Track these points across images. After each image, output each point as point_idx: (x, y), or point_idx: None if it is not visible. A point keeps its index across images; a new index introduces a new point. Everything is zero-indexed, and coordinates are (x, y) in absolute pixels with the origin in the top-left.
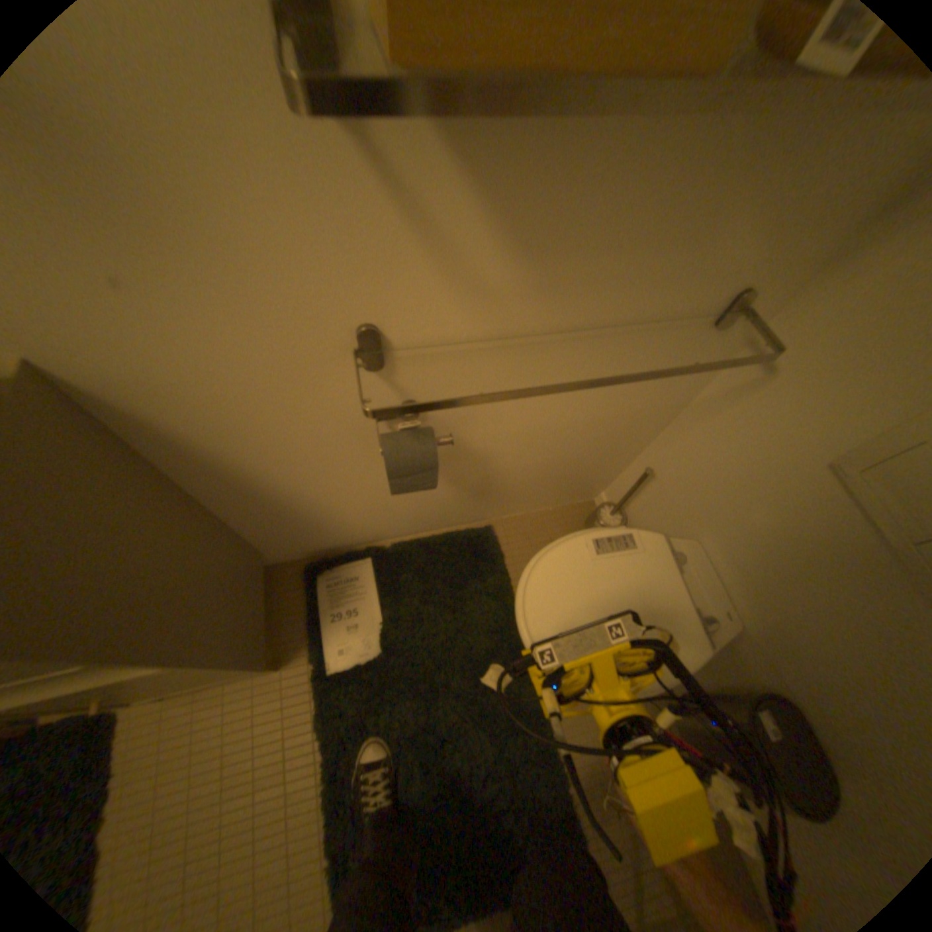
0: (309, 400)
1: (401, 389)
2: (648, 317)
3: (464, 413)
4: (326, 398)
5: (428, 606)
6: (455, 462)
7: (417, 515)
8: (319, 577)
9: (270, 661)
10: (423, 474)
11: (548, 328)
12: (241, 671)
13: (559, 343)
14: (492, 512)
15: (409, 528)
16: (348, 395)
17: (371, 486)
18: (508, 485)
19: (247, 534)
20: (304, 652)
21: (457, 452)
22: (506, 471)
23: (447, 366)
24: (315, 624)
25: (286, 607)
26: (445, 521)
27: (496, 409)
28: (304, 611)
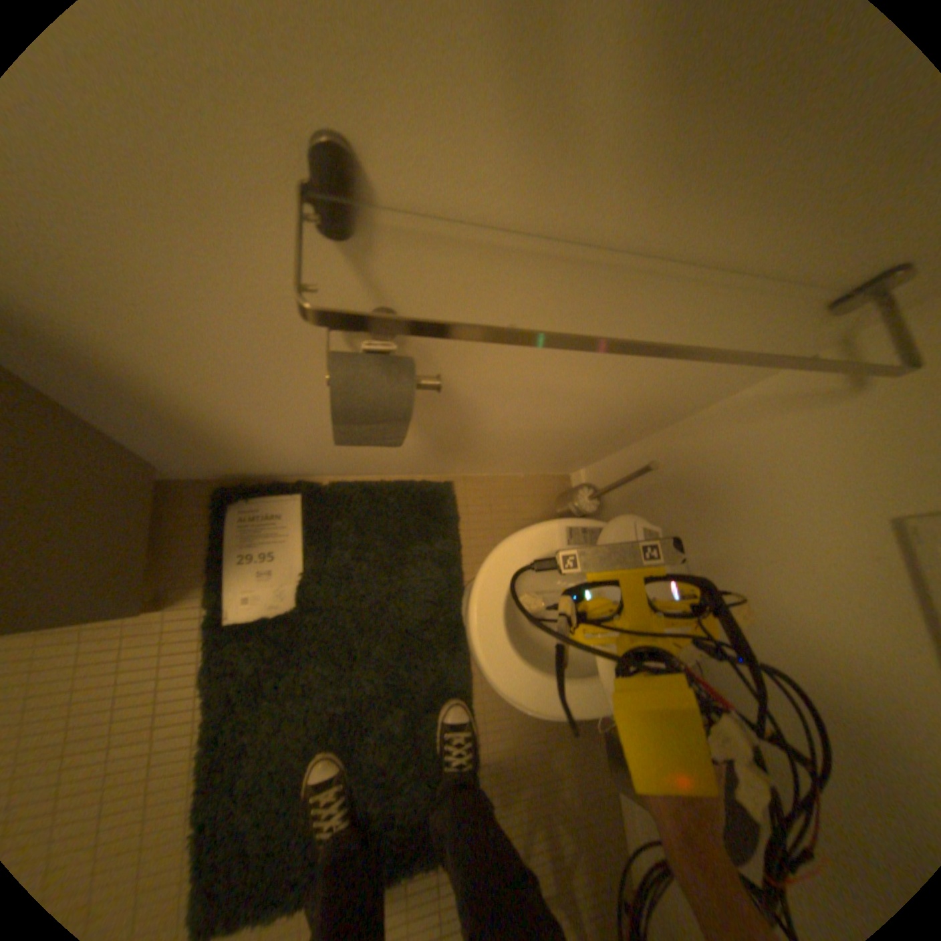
0: (213, 262)
1: (376, 283)
2: (767, 268)
3: (462, 346)
4: (246, 267)
5: (362, 562)
6: (431, 407)
7: (368, 457)
8: (231, 505)
9: (151, 598)
10: (386, 424)
11: (632, 243)
12: (97, 618)
13: (637, 273)
14: (457, 468)
15: (355, 468)
16: (286, 272)
17: (312, 414)
18: (487, 445)
19: (127, 440)
20: (198, 592)
21: (437, 395)
22: (489, 429)
23: (459, 265)
24: (217, 562)
25: (183, 534)
26: (401, 468)
27: (507, 350)
28: (205, 544)
